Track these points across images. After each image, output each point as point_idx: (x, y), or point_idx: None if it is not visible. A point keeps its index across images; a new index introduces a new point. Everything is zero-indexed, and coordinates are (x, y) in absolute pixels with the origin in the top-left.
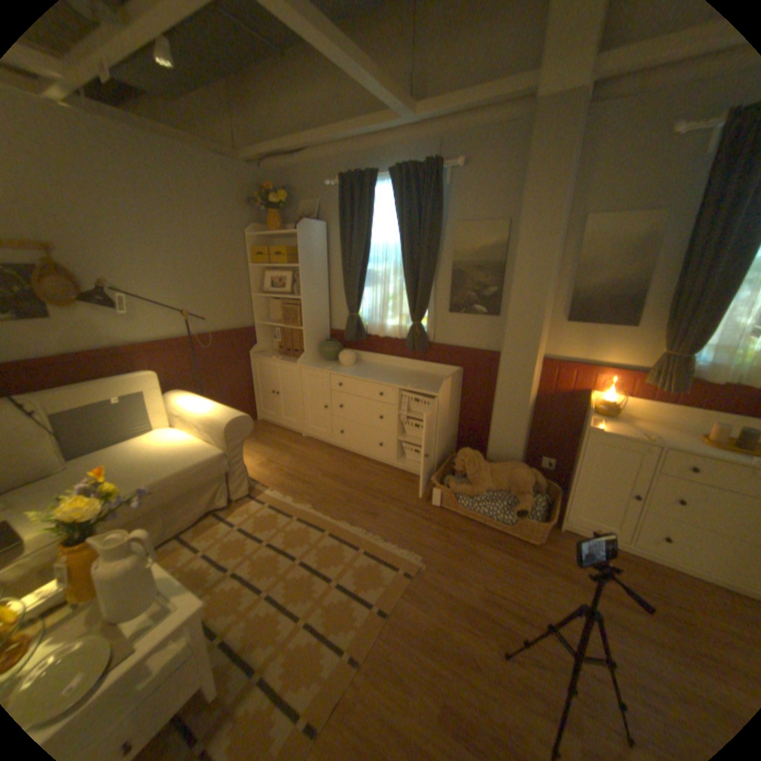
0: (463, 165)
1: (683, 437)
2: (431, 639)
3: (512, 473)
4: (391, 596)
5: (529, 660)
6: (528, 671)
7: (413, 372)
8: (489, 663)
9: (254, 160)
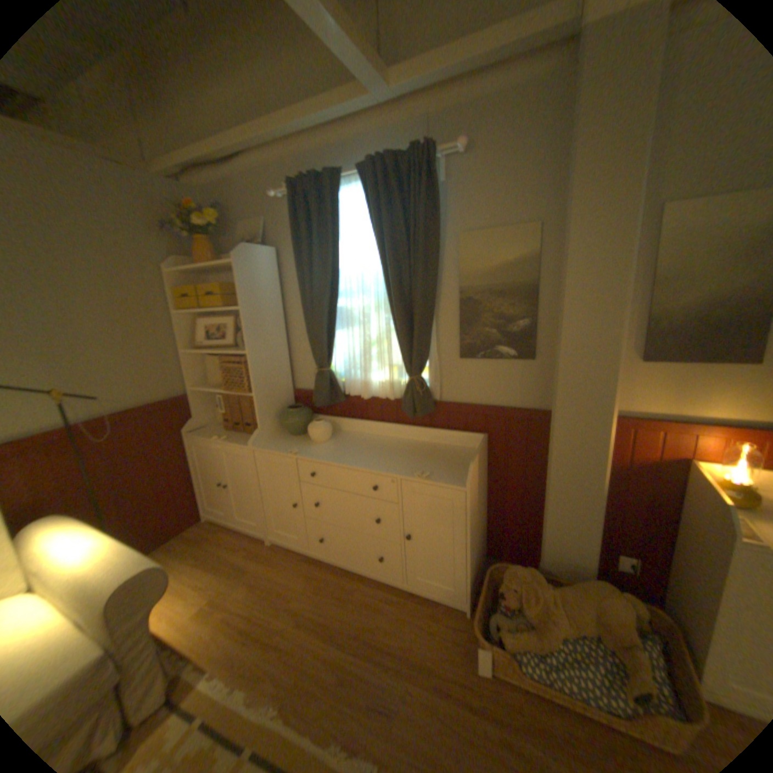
0: (464, 149)
1: None
2: None
3: (601, 609)
4: None
5: None
6: None
7: (416, 444)
8: None
9: (171, 173)
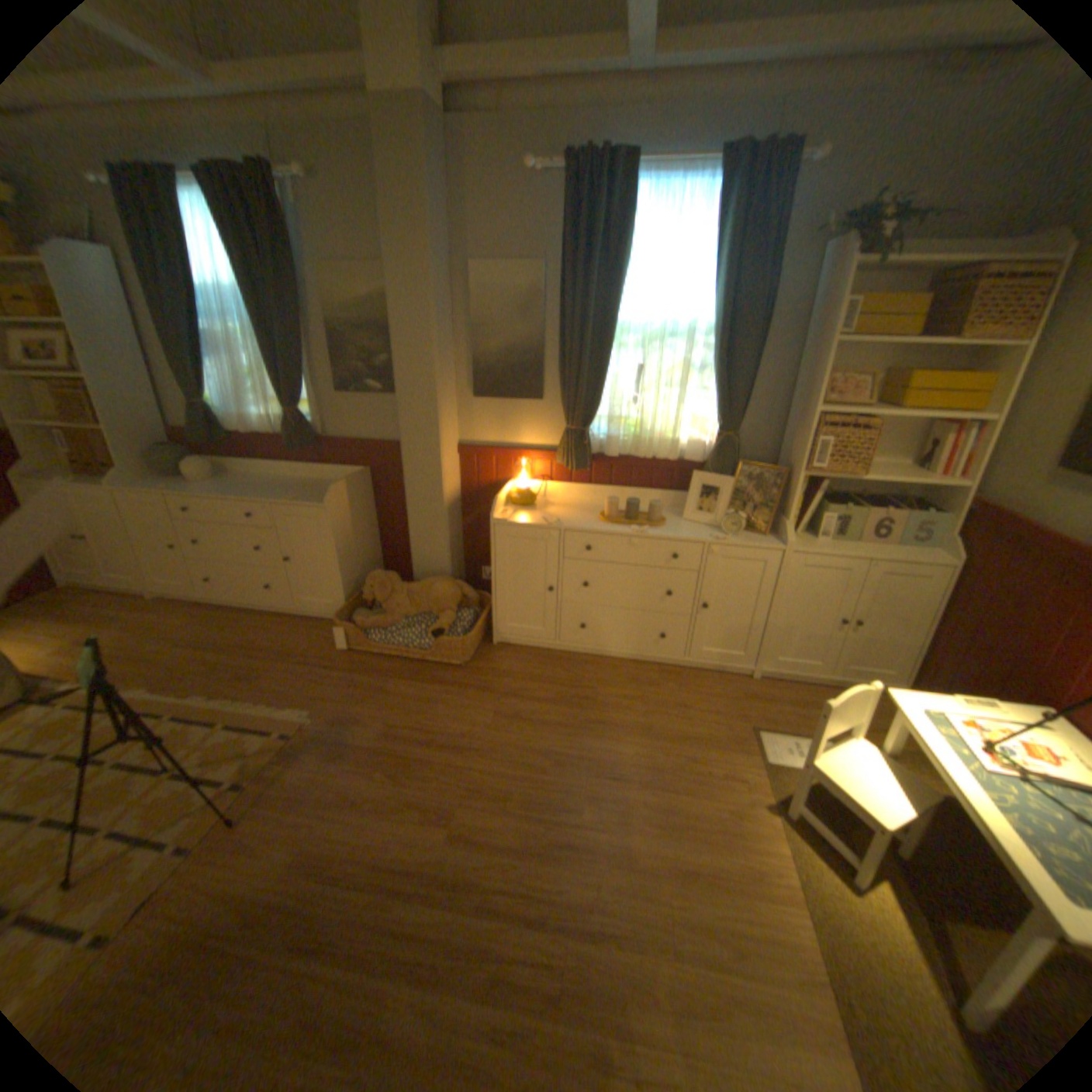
0: (303, 178)
1: (584, 518)
2: (299, 797)
3: (432, 592)
4: (253, 768)
5: (415, 780)
6: (410, 791)
7: (303, 482)
8: (367, 798)
9: None
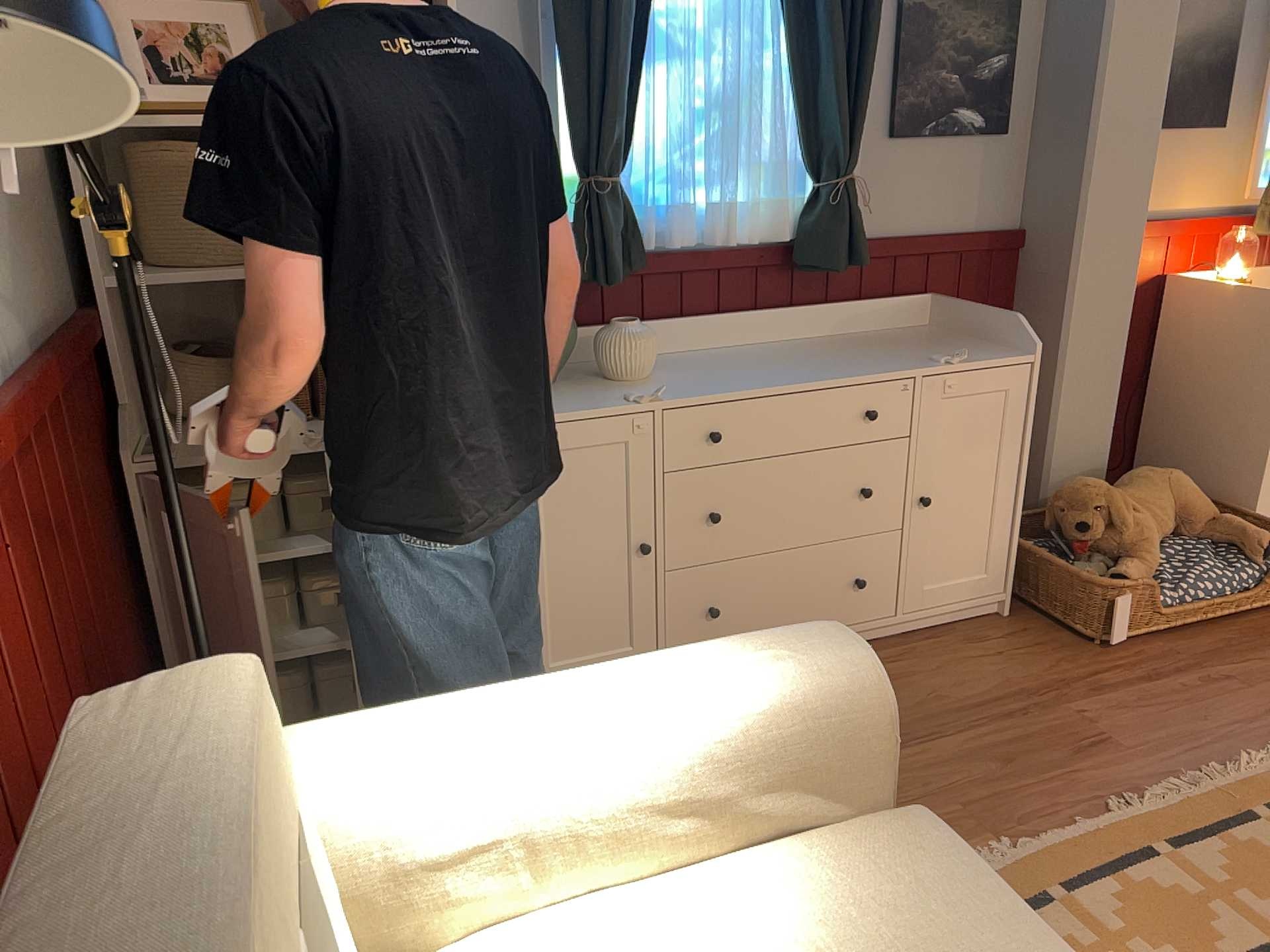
0: None
1: None
2: None
3: (1172, 490)
4: None
5: None
6: None
7: (819, 341)
8: None
9: None
